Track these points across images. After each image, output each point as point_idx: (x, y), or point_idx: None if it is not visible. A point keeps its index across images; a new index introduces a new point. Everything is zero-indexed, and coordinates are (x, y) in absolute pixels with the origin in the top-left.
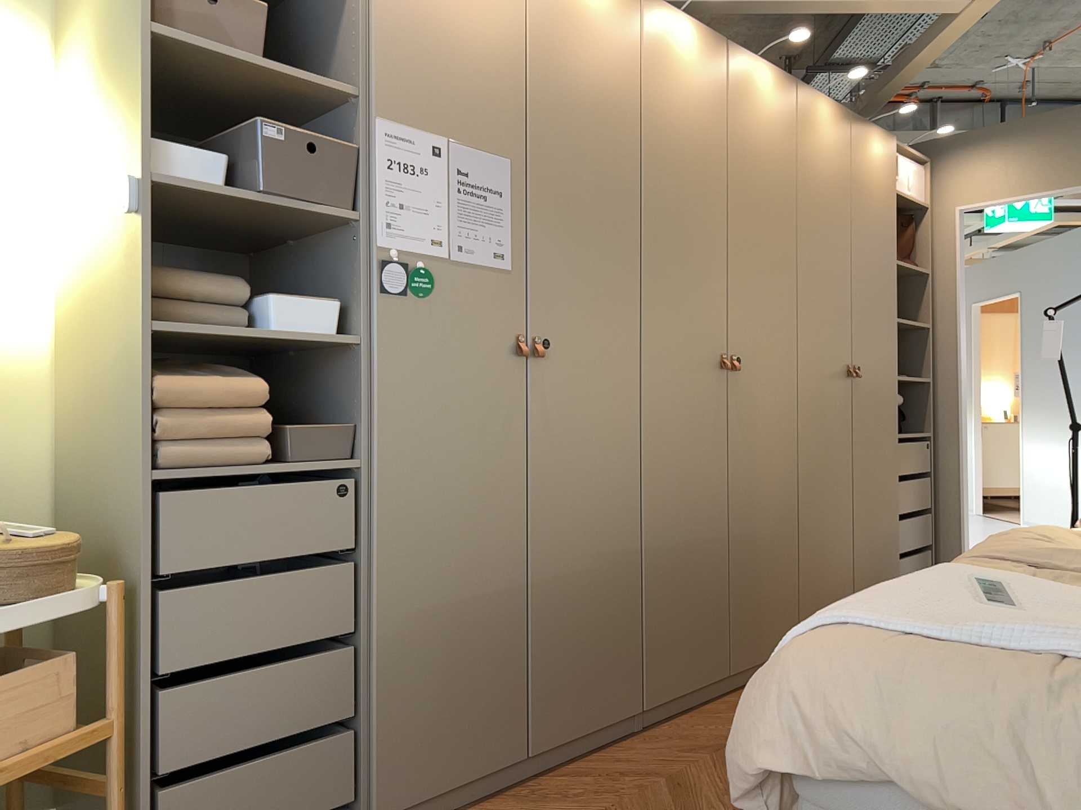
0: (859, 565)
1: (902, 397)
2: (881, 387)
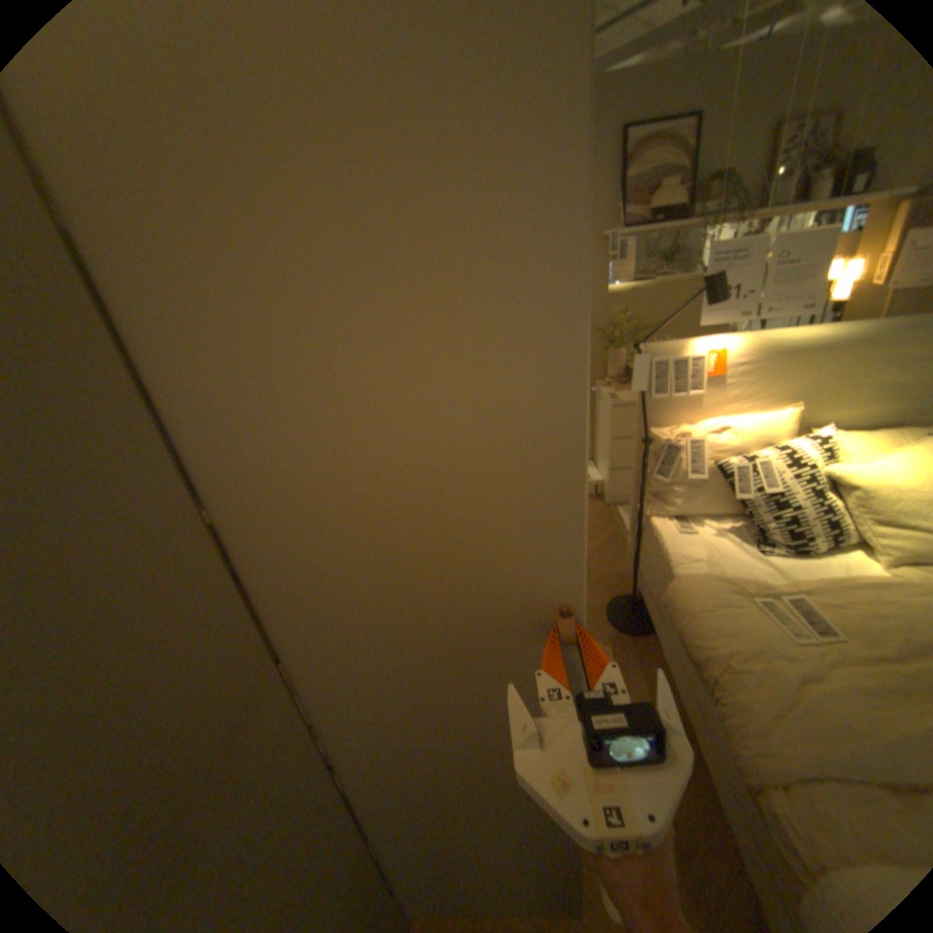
0: None
1: None
2: None
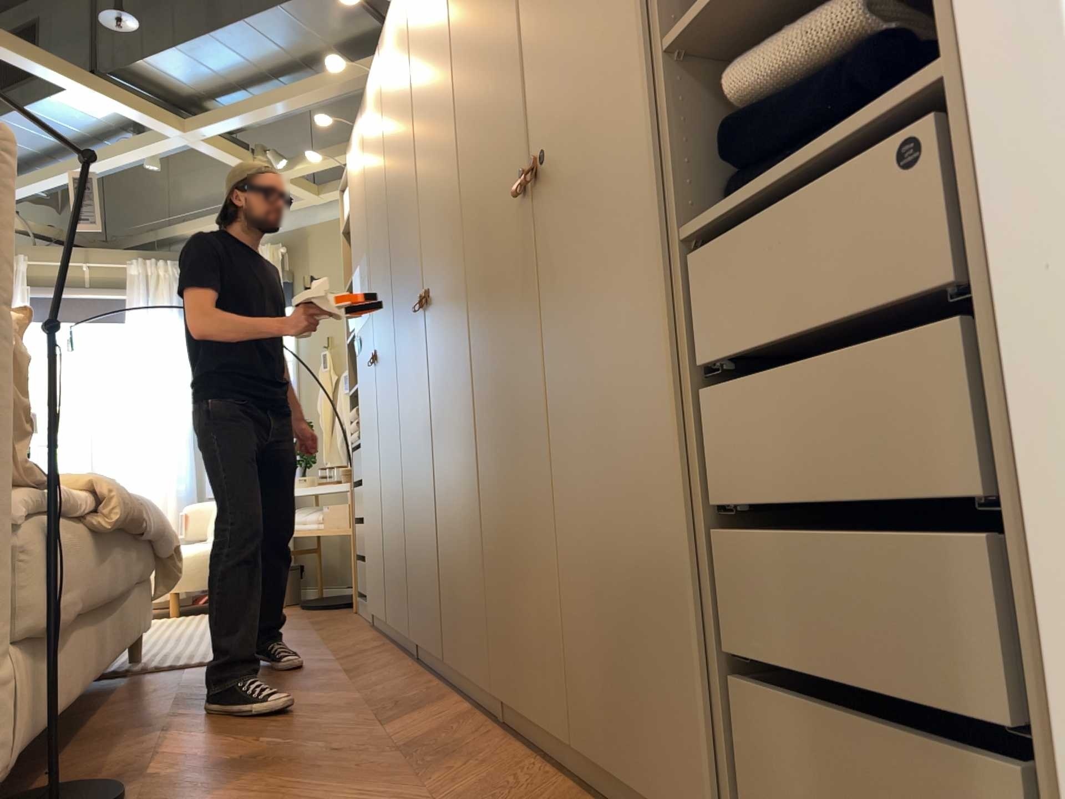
0: (564, 594)
1: (777, 59)
2: (582, 162)
